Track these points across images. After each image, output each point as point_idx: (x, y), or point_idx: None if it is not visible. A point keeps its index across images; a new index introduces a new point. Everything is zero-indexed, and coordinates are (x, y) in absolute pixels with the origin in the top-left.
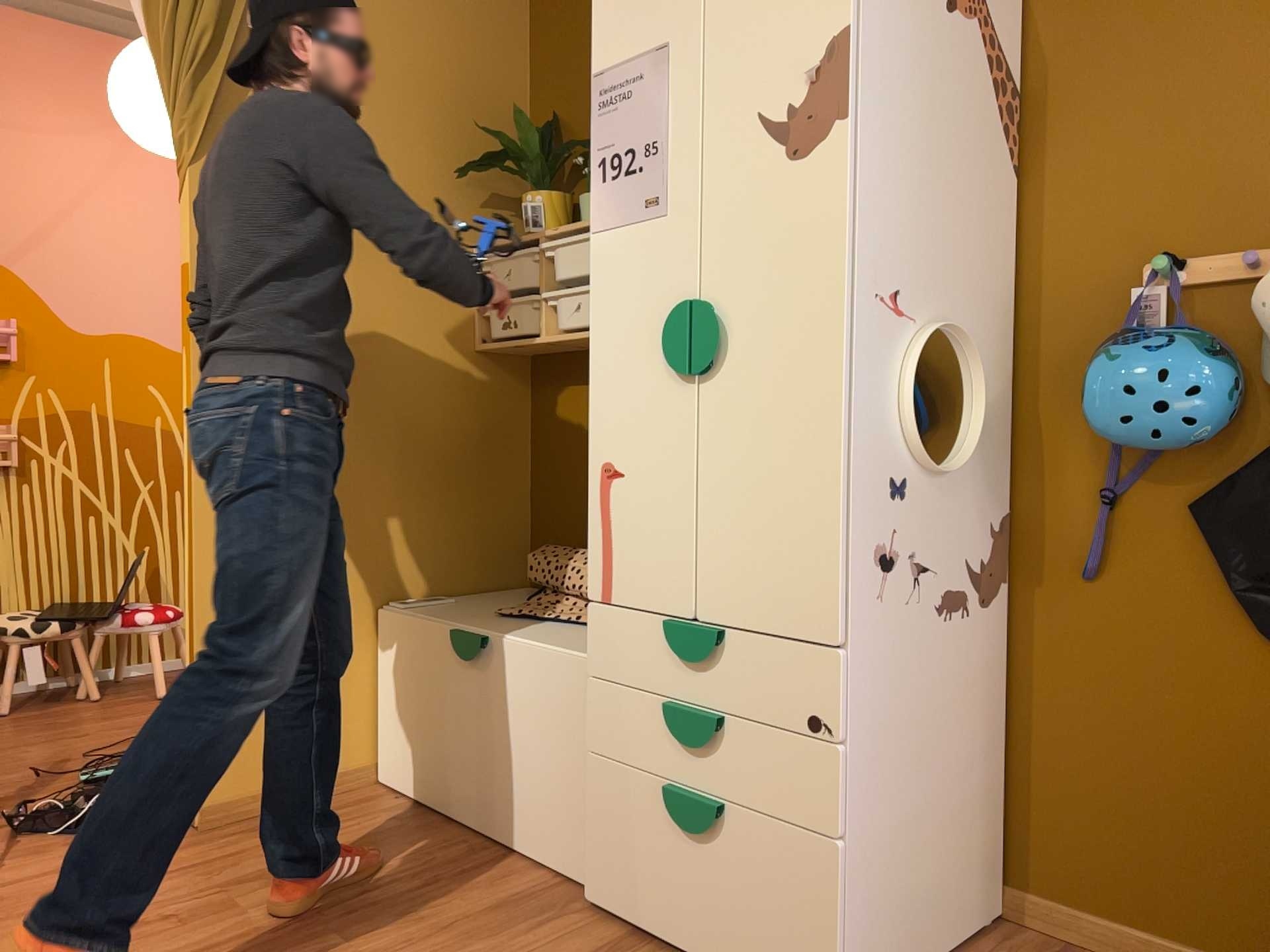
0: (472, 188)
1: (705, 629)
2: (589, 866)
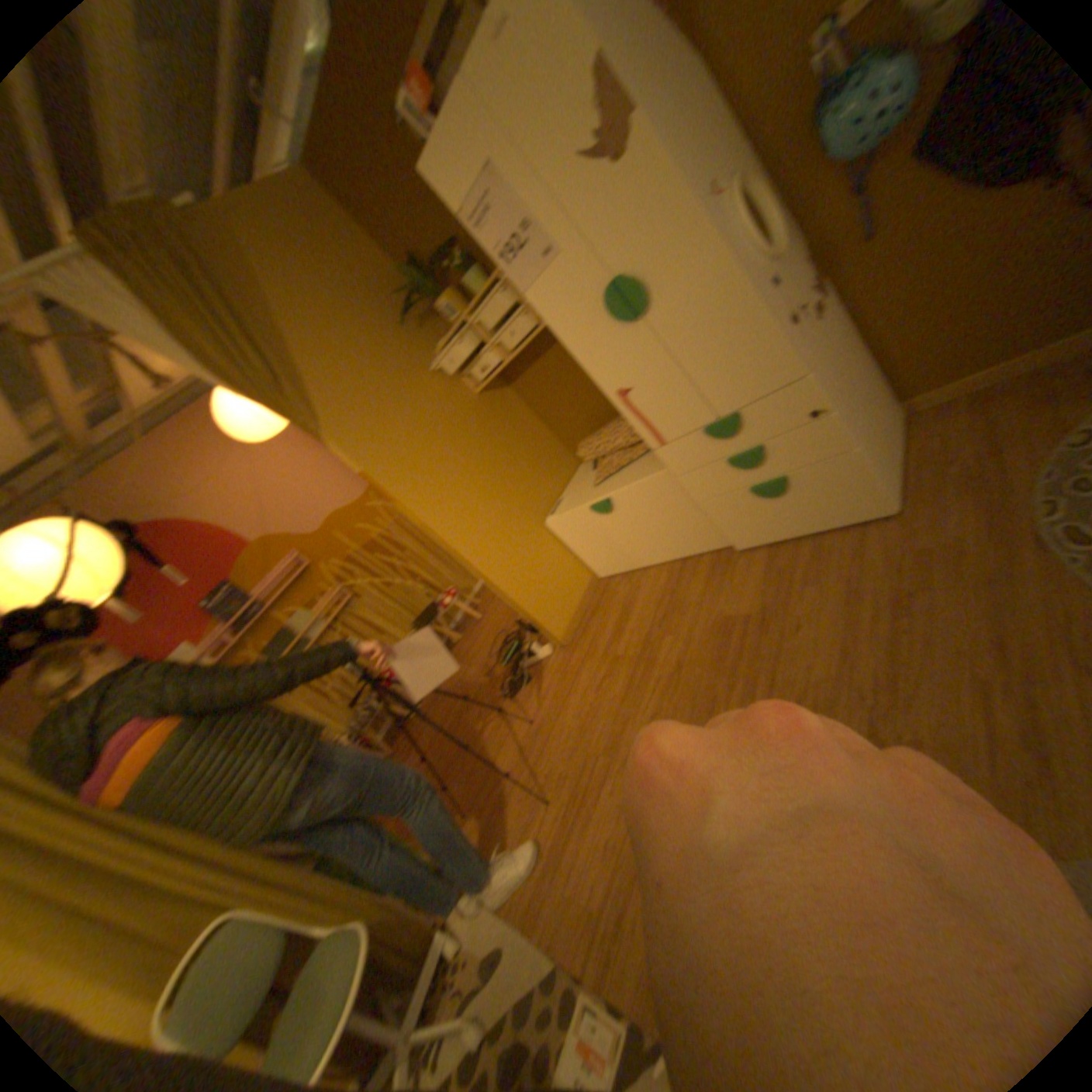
0: (407, 323)
1: (728, 417)
2: (730, 538)
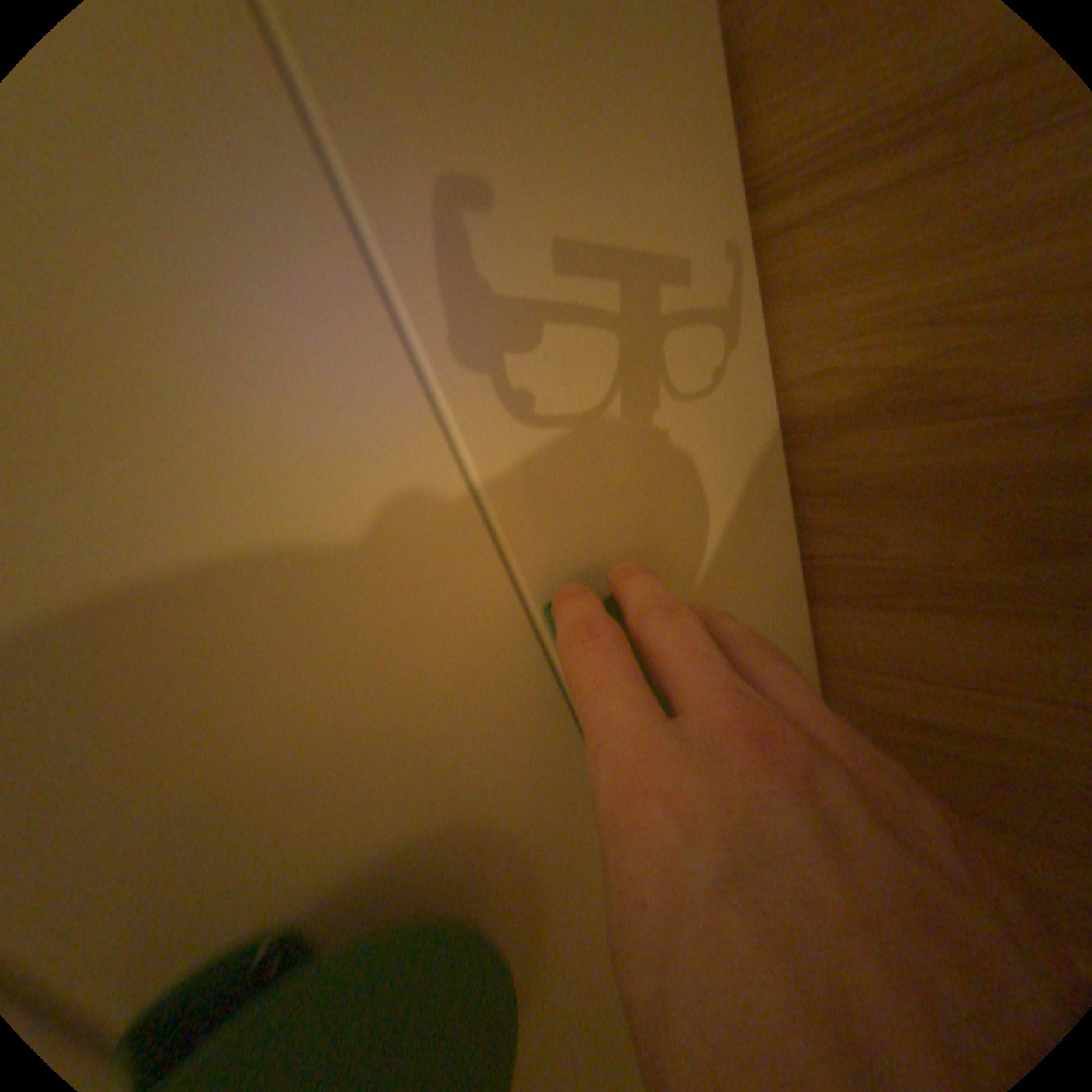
0: None
1: None
2: None
